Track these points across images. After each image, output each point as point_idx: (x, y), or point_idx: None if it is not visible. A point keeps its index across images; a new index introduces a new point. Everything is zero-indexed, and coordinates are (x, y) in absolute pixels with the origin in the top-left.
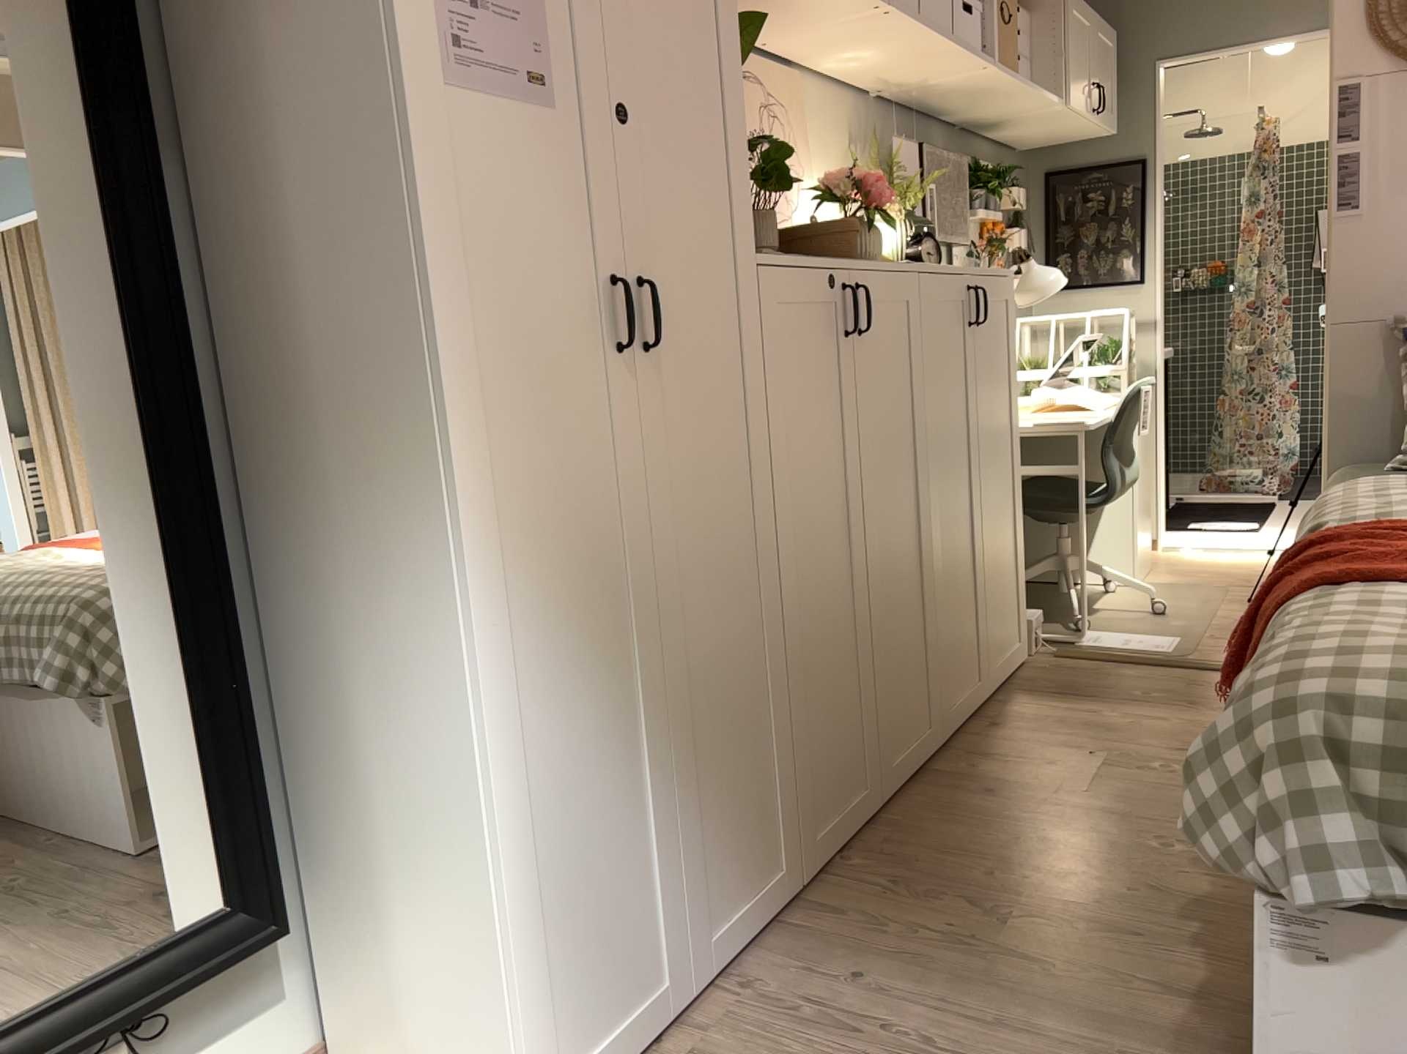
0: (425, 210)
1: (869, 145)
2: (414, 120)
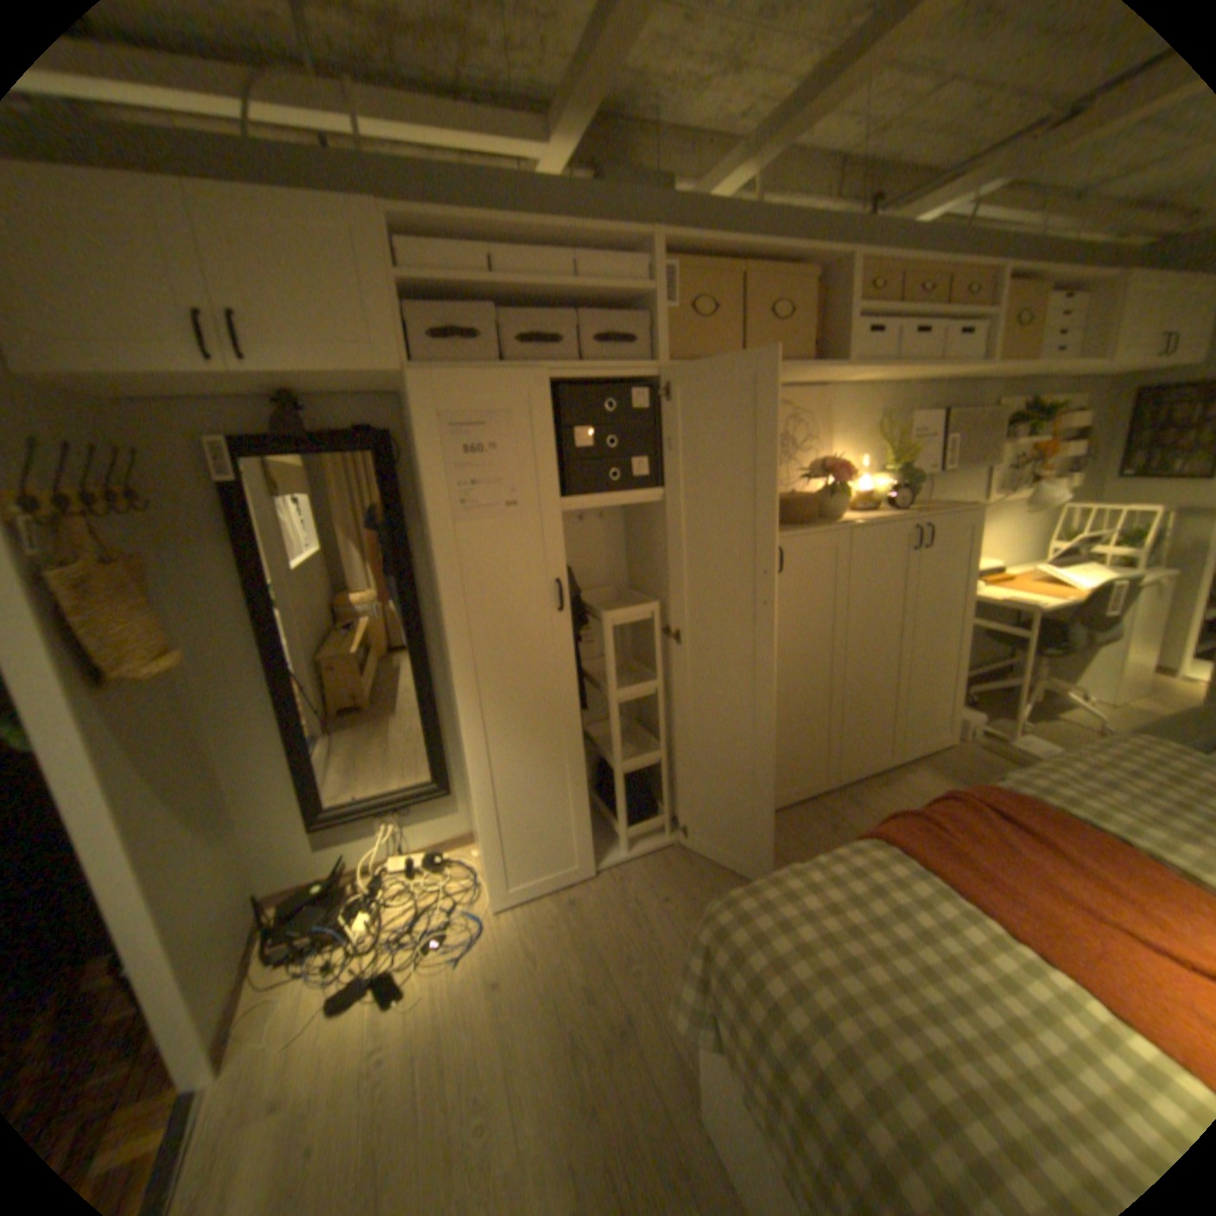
0: (448, 574)
1: (904, 414)
2: (443, 541)
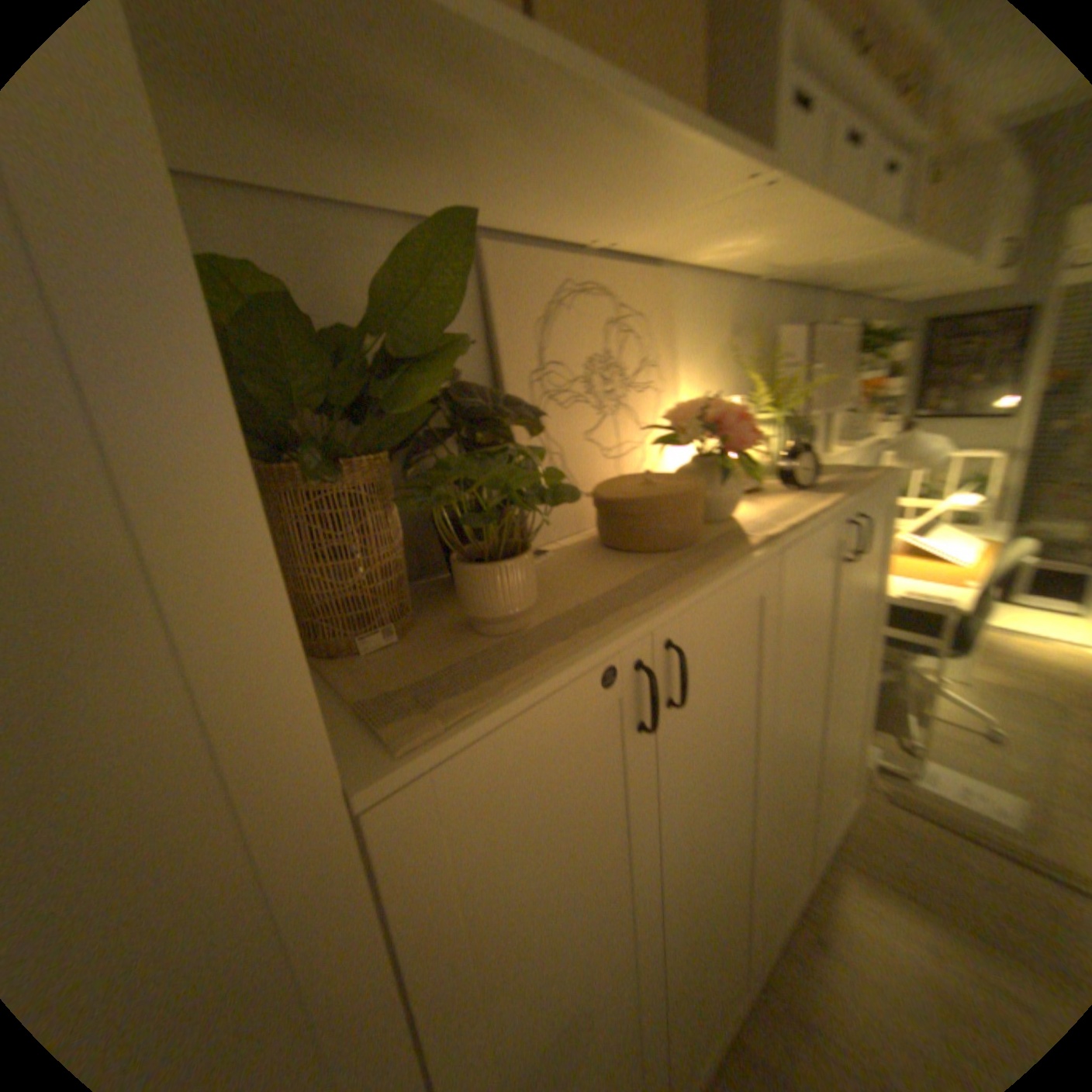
0: None
1: (756, 330)
2: None
